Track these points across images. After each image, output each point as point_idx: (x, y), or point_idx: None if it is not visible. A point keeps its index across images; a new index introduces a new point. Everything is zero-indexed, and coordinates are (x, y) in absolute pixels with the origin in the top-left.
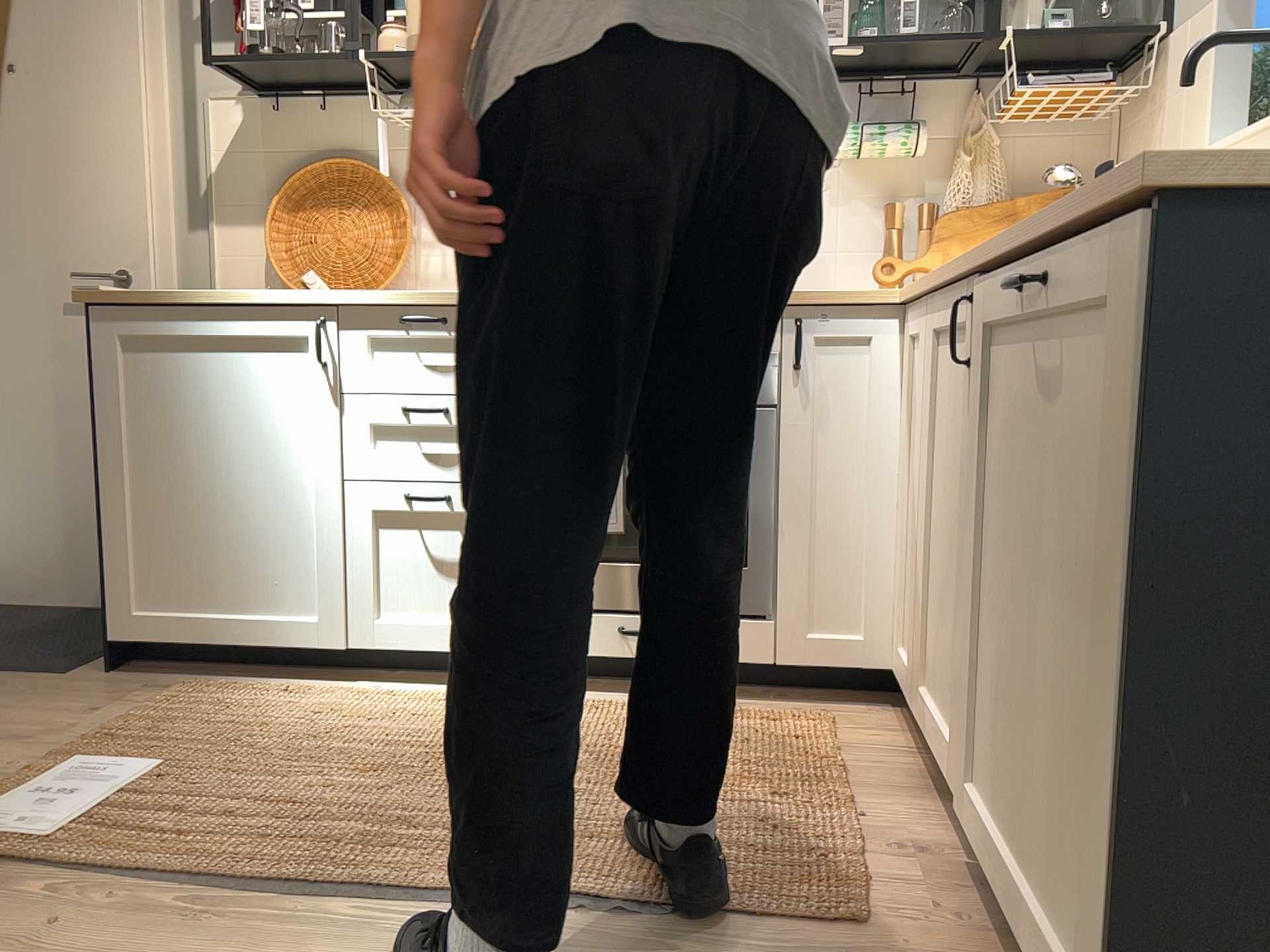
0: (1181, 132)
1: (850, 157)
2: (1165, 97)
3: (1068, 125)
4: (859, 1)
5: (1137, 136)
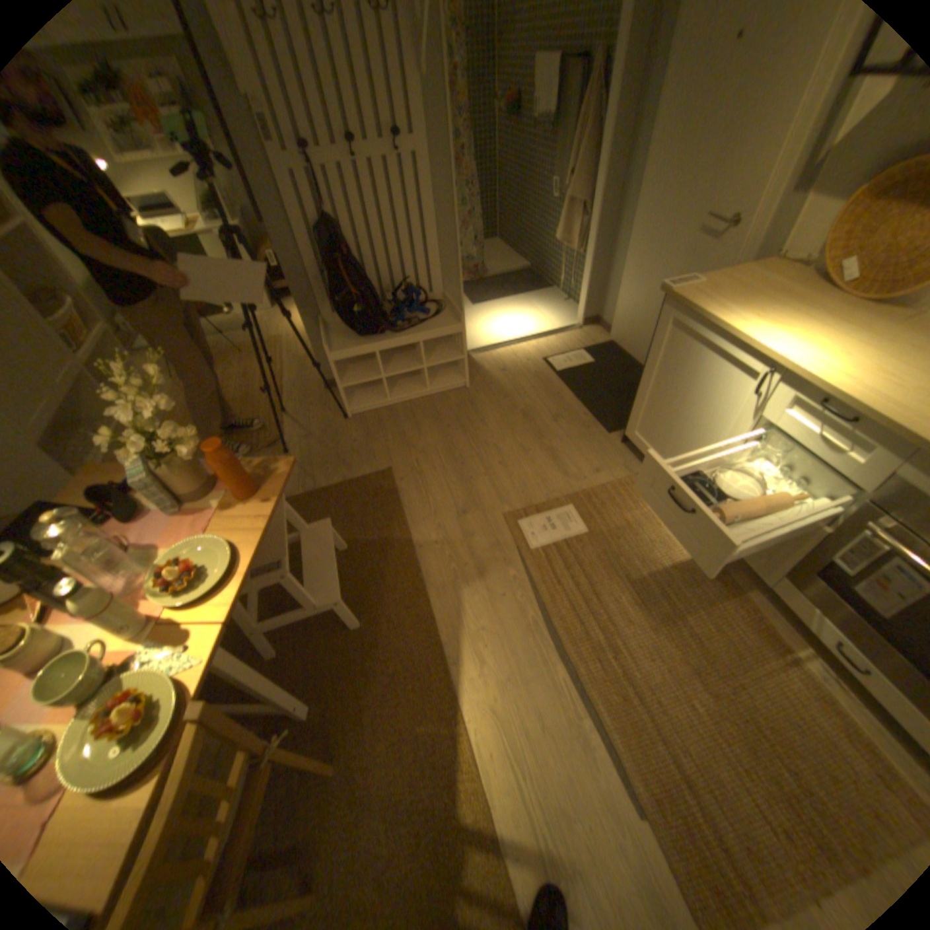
0: None
1: None
2: None
3: None
4: None
5: None
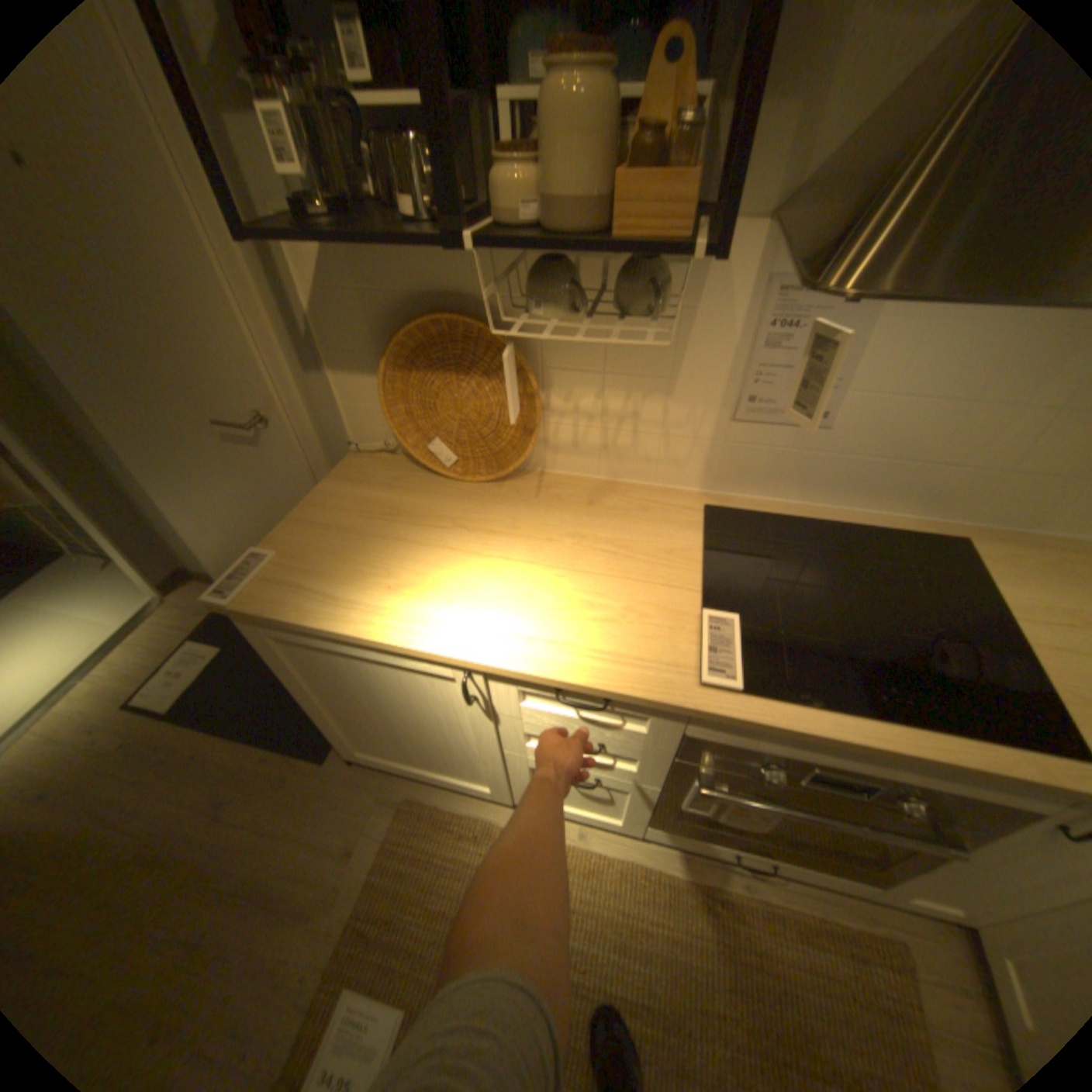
0: None
1: None
2: None
3: None
4: None
5: None
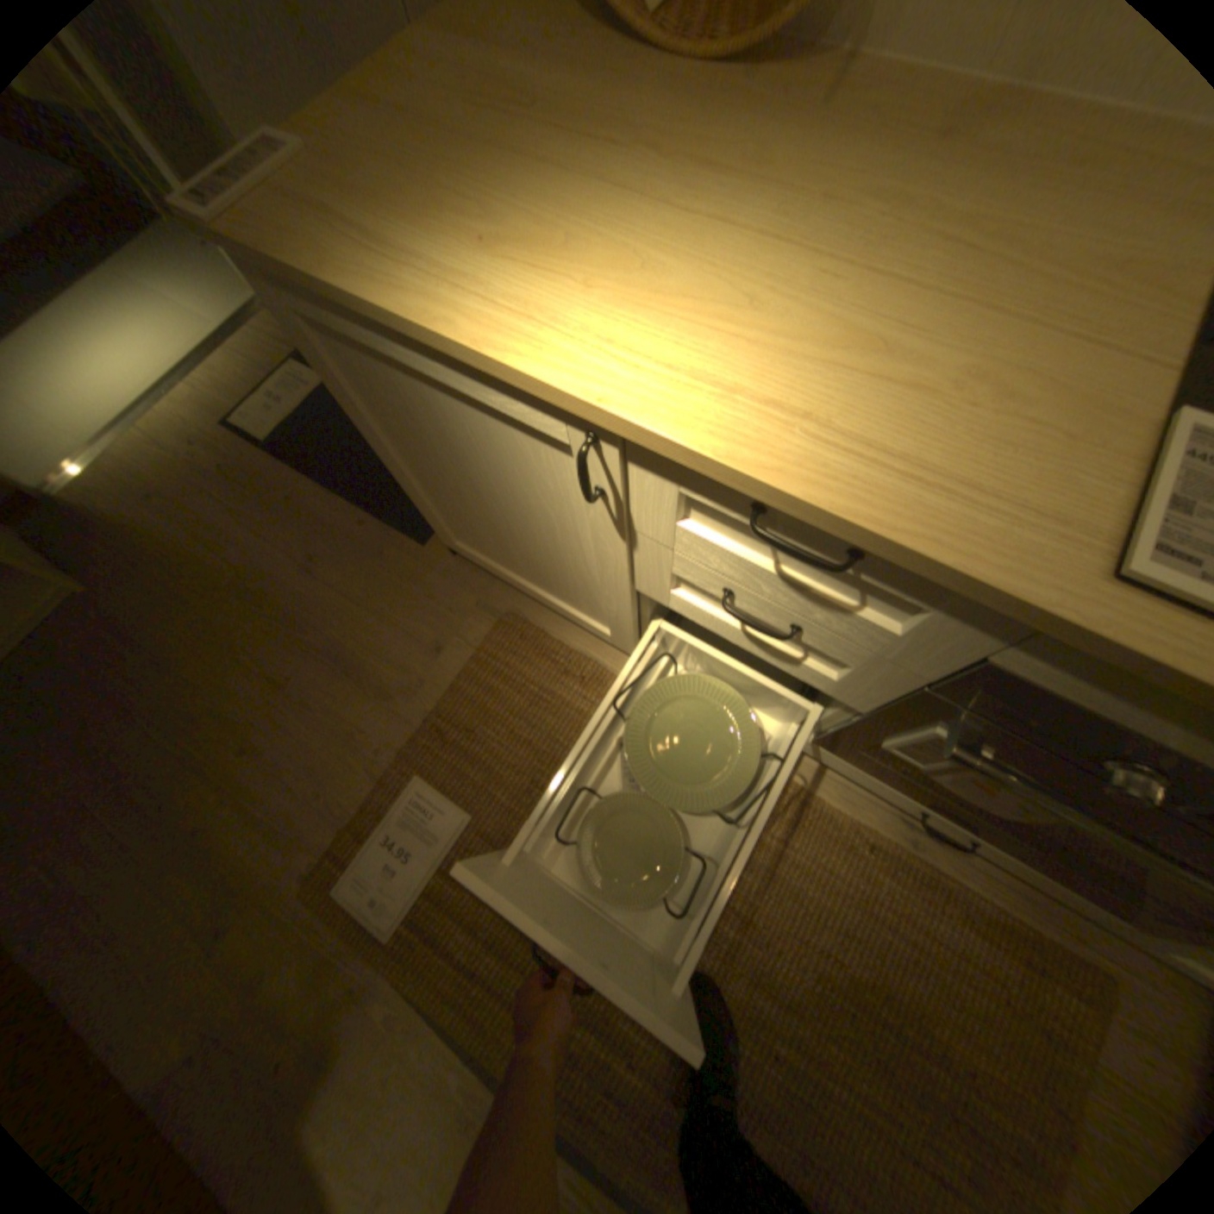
0: None
1: None
2: None
3: None
4: None
5: None
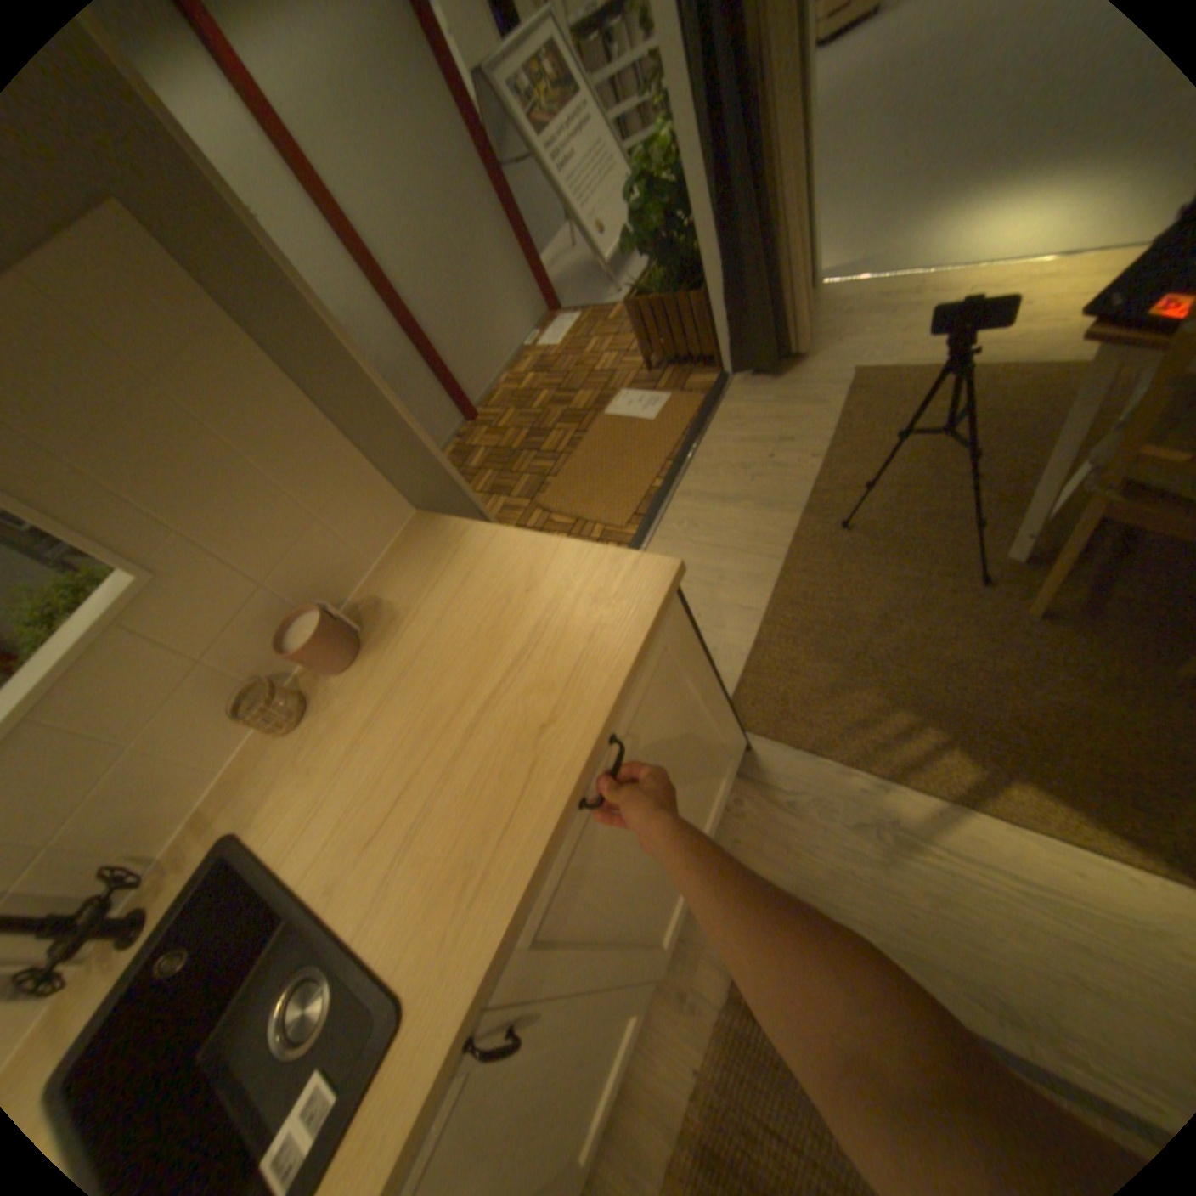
0: None
1: None
2: None
3: None
4: None
5: None
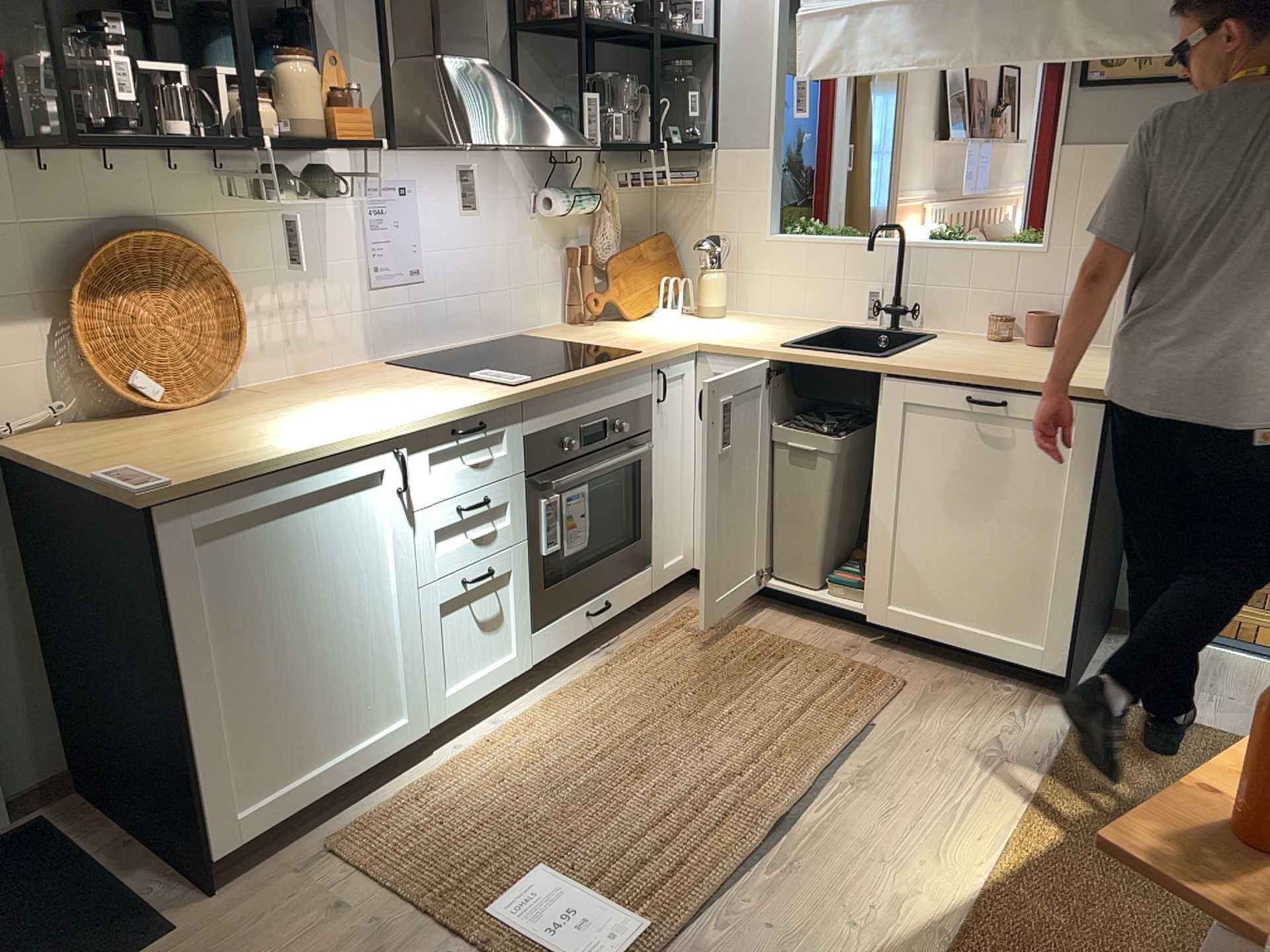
0: (741, 216)
1: (561, 216)
2: (721, 188)
3: (646, 187)
4: (540, 84)
5: (688, 201)
